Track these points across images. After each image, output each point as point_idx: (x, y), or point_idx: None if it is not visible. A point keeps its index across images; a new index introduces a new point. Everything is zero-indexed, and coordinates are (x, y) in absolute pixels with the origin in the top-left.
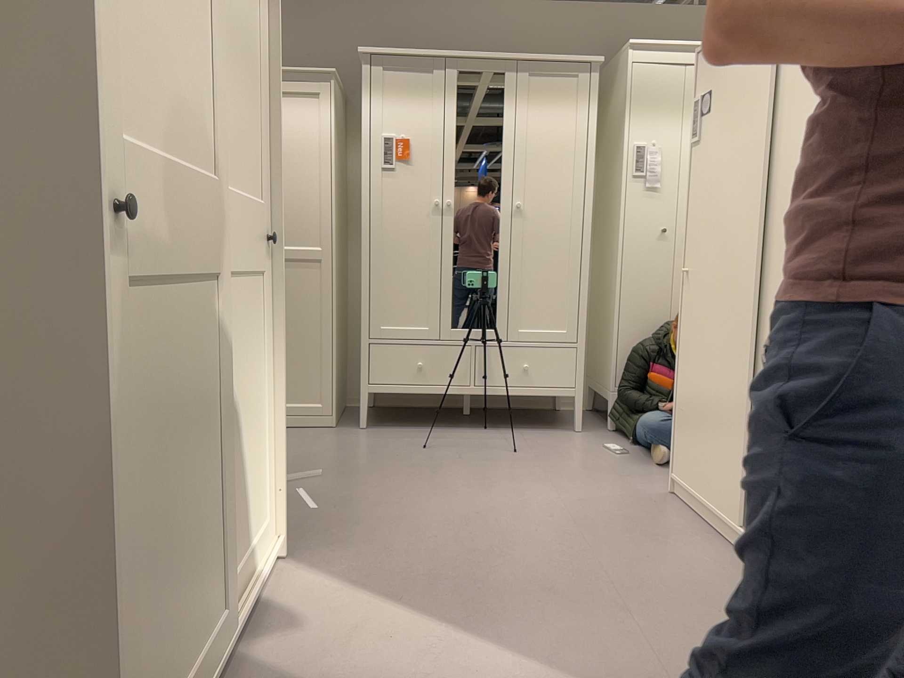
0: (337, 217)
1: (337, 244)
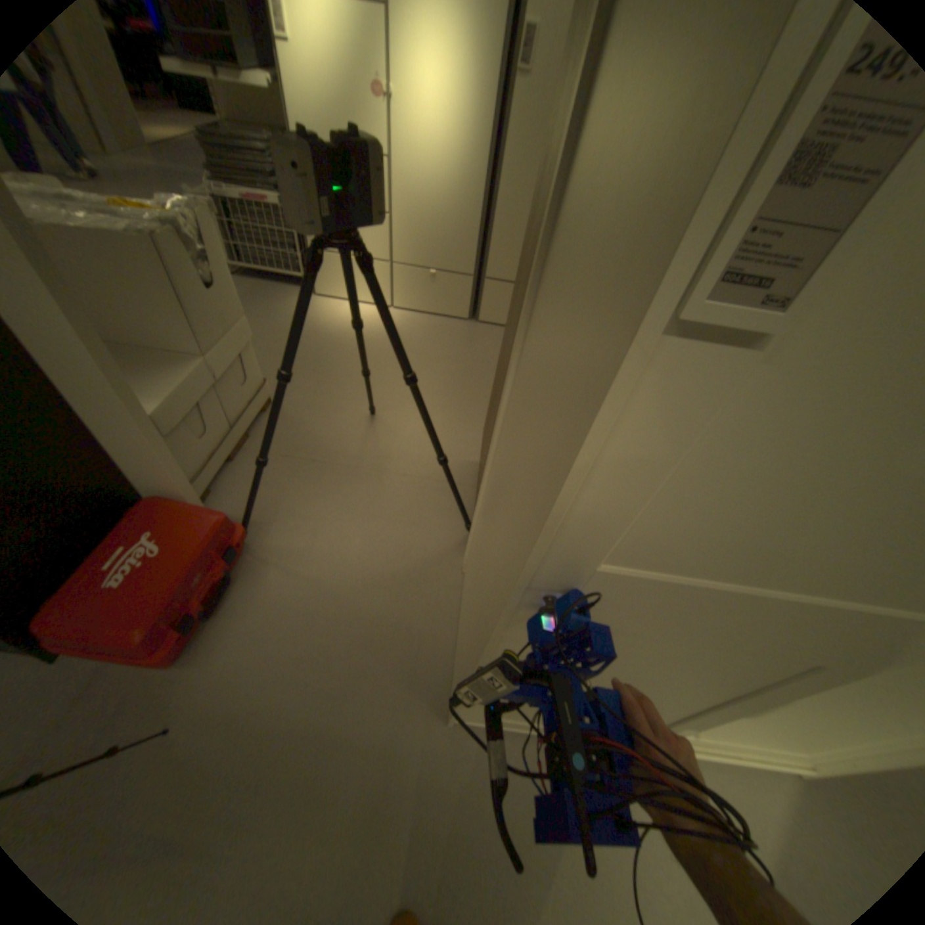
0: None
1: None
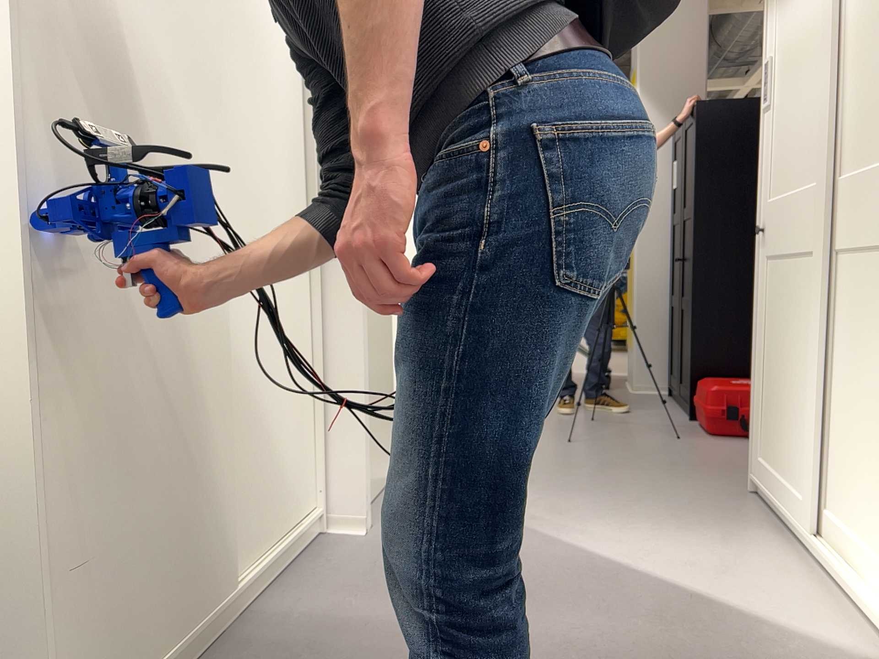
0: None
1: None
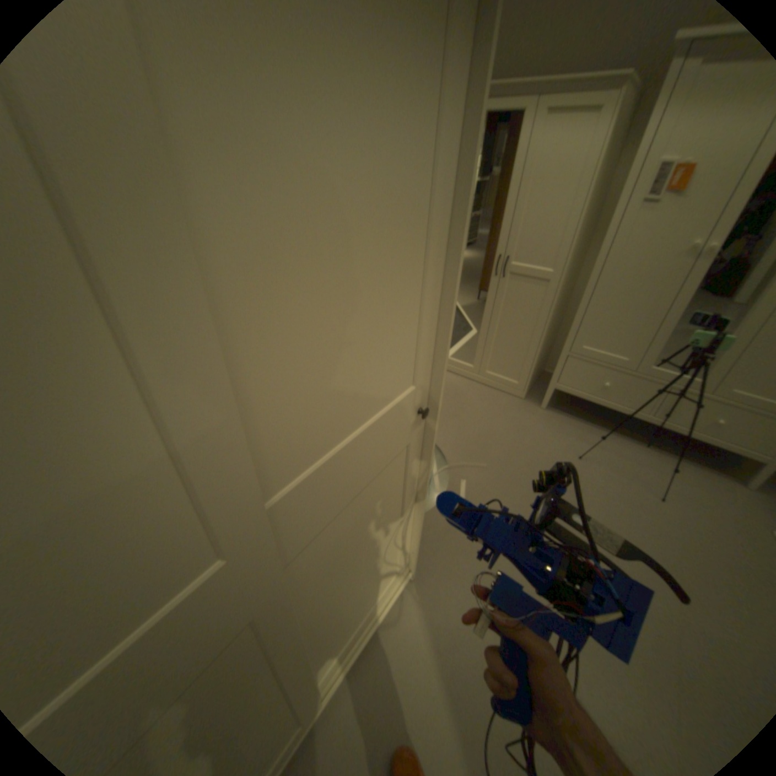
0: (578, 241)
1: (569, 266)
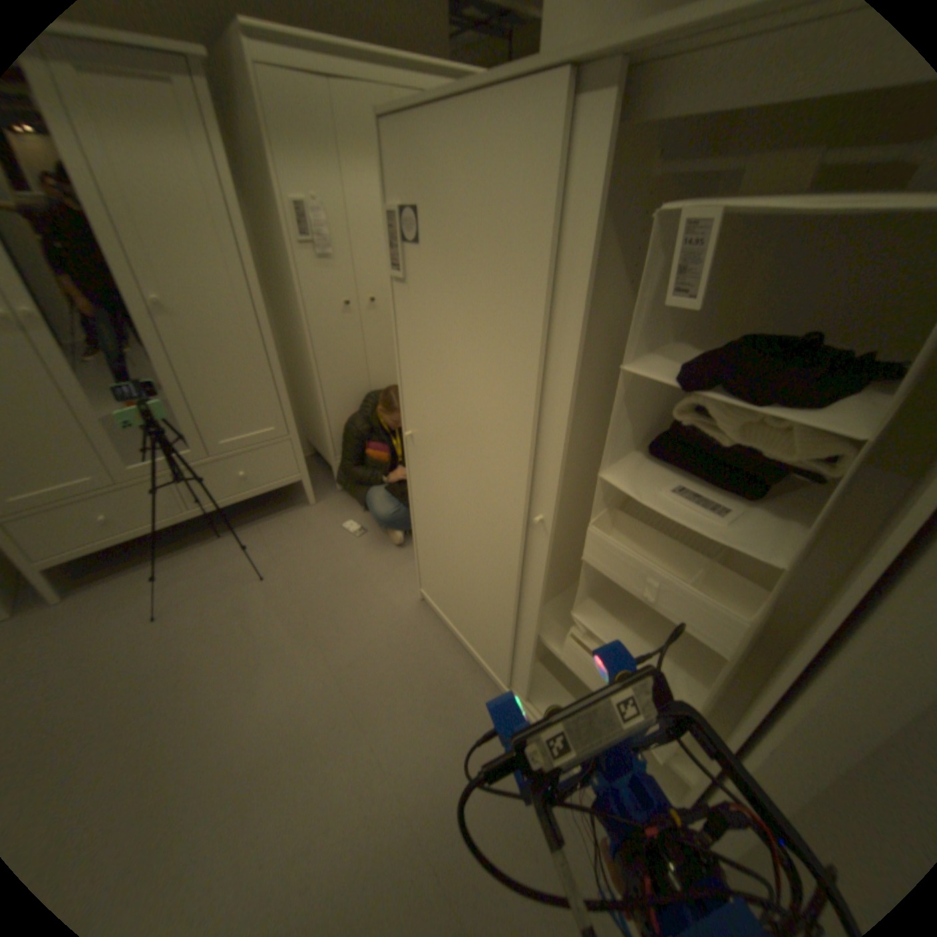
0: None
1: None
